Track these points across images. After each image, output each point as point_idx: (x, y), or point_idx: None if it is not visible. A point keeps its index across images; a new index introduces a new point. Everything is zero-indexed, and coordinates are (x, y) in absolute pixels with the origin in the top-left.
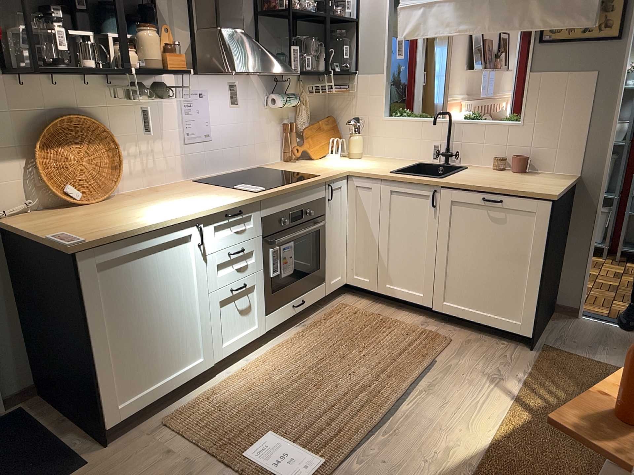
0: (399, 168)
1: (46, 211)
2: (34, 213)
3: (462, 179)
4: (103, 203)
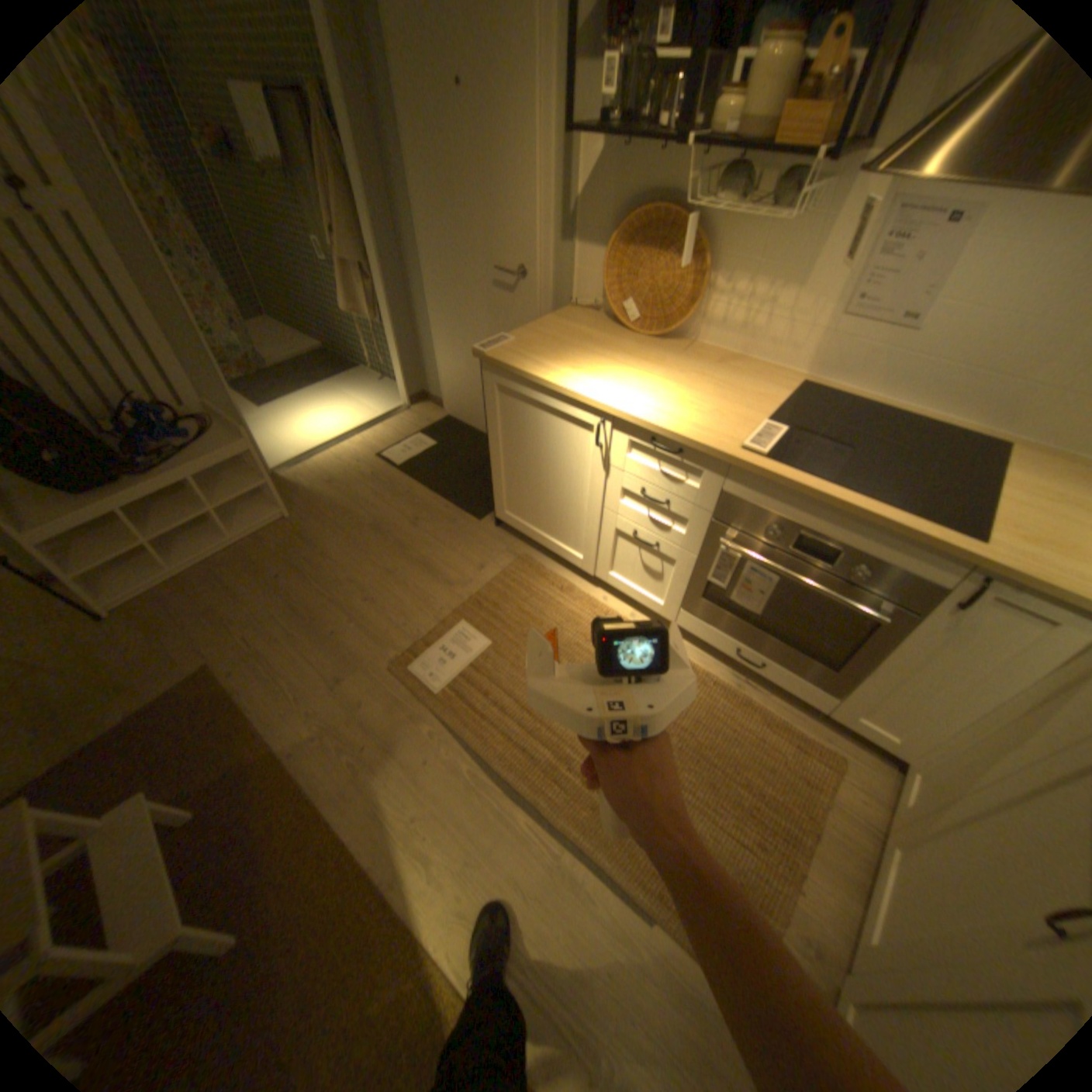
0: None
1: (609, 318)
2: (593, 314)
3: None
4: (645, 338)
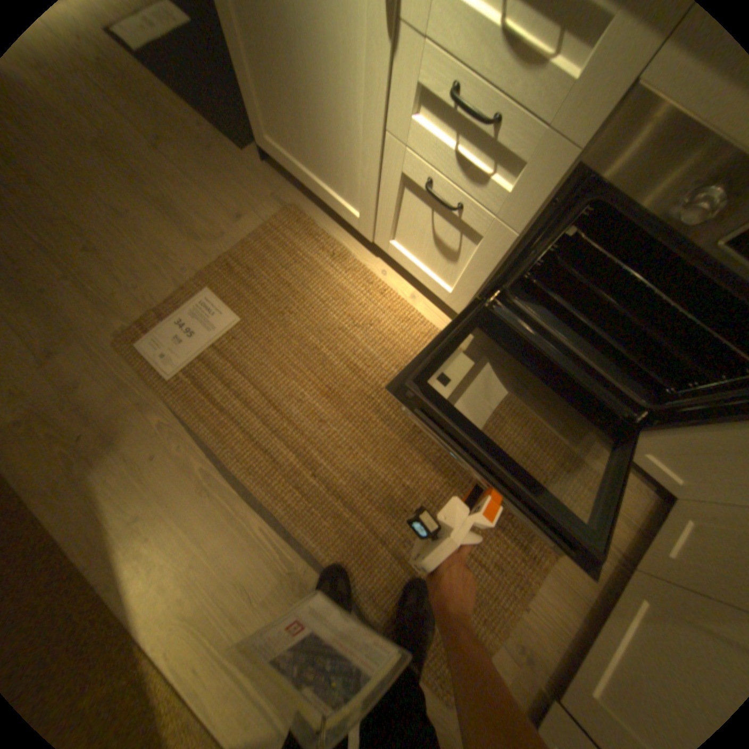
0: None
1: None
2: None
3: None
4: None
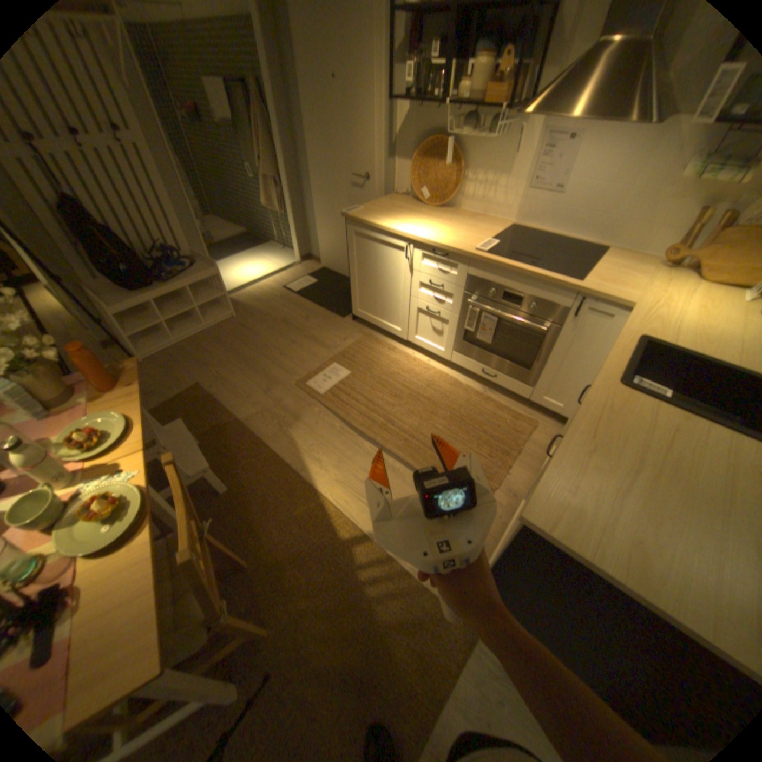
0: (702, 353)
1: (413, 199)
2: (404, 197)
3: (631, 411)
4: (431, 208)
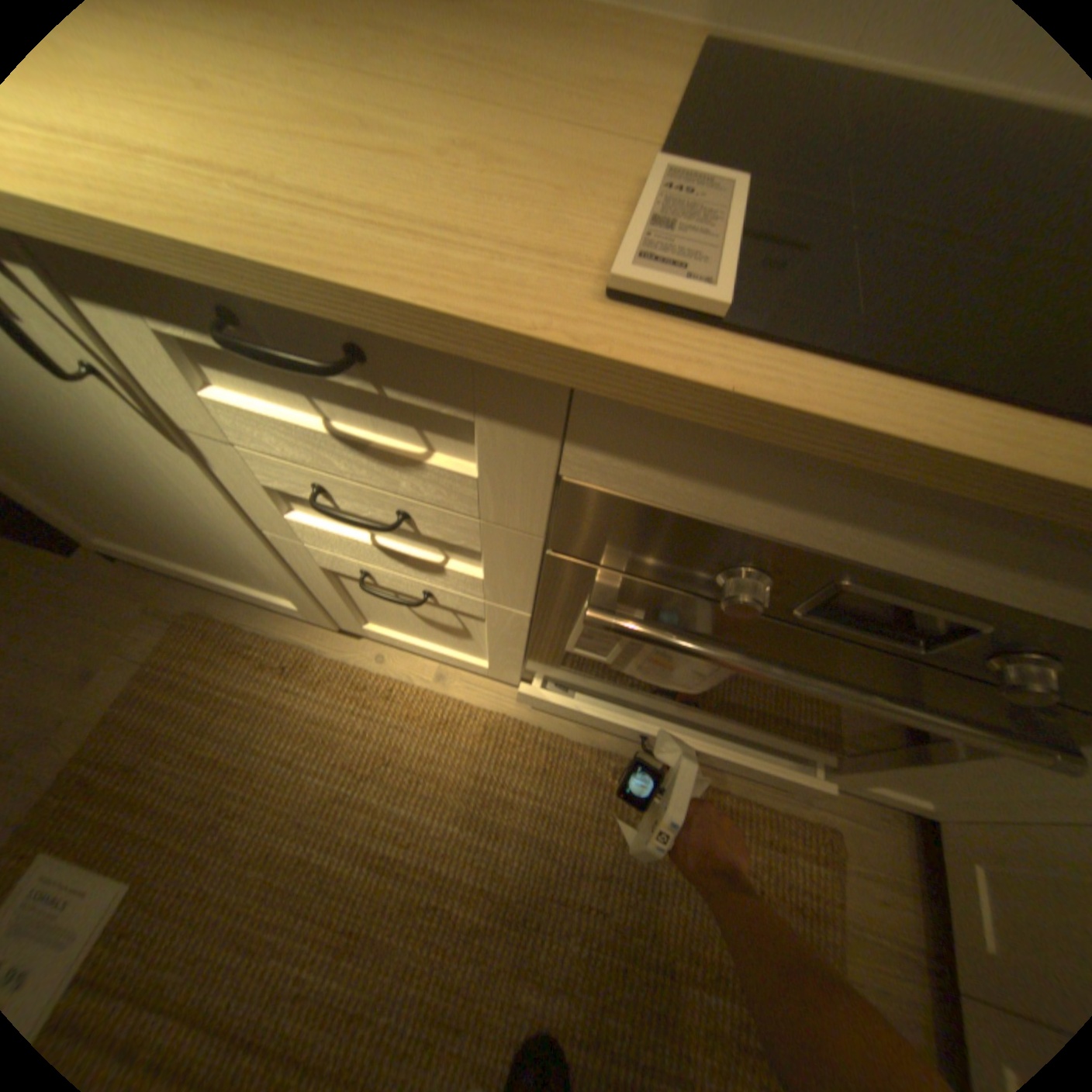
0: None
1: None
2: None
3: None
4: None
